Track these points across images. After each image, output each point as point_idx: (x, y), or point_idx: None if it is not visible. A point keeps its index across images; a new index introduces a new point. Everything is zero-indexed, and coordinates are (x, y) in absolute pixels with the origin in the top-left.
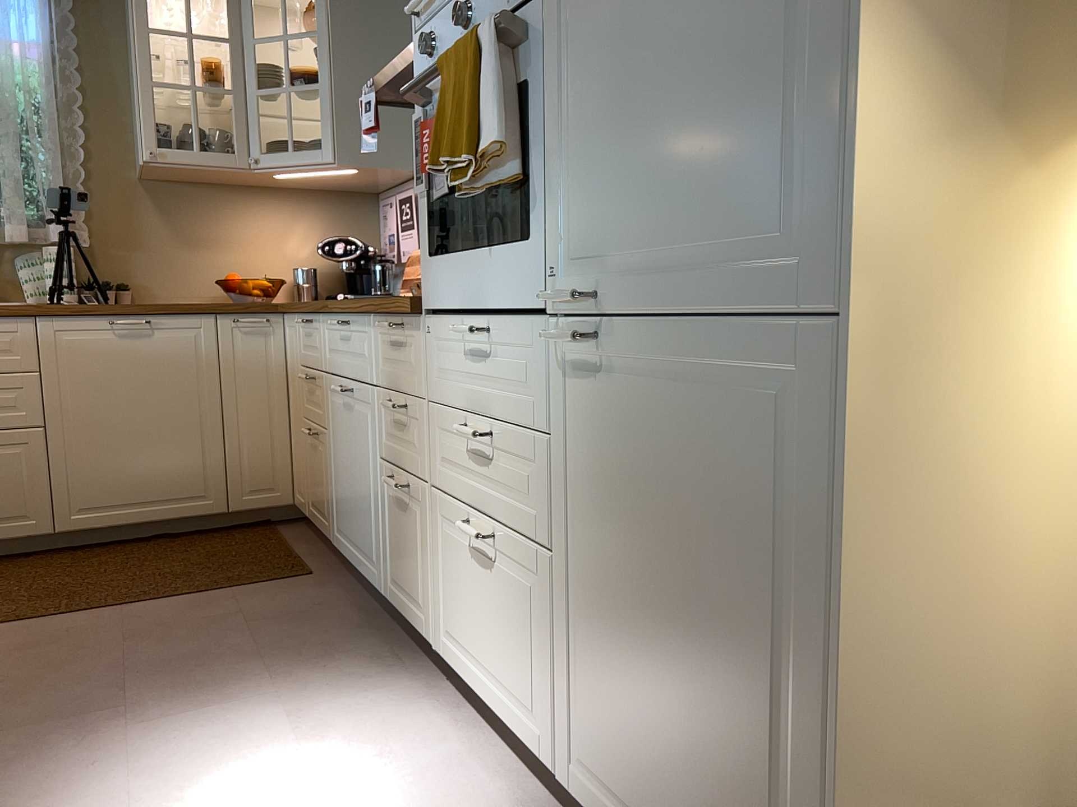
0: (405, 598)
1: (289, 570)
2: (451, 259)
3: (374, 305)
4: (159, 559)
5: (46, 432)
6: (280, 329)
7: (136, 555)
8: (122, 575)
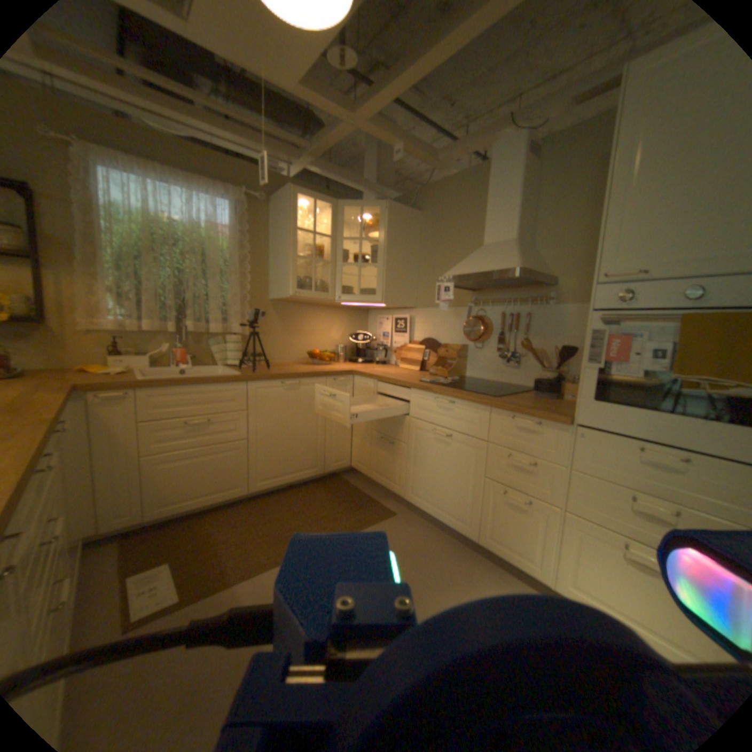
0: (510, 550)
1: (380, 510)
2: (630, 409)
3: (507, 406)
4: (304, 505)
5: (246, 442)
6: (350, 382)
7: (290, 503)
8: (297, 519)
